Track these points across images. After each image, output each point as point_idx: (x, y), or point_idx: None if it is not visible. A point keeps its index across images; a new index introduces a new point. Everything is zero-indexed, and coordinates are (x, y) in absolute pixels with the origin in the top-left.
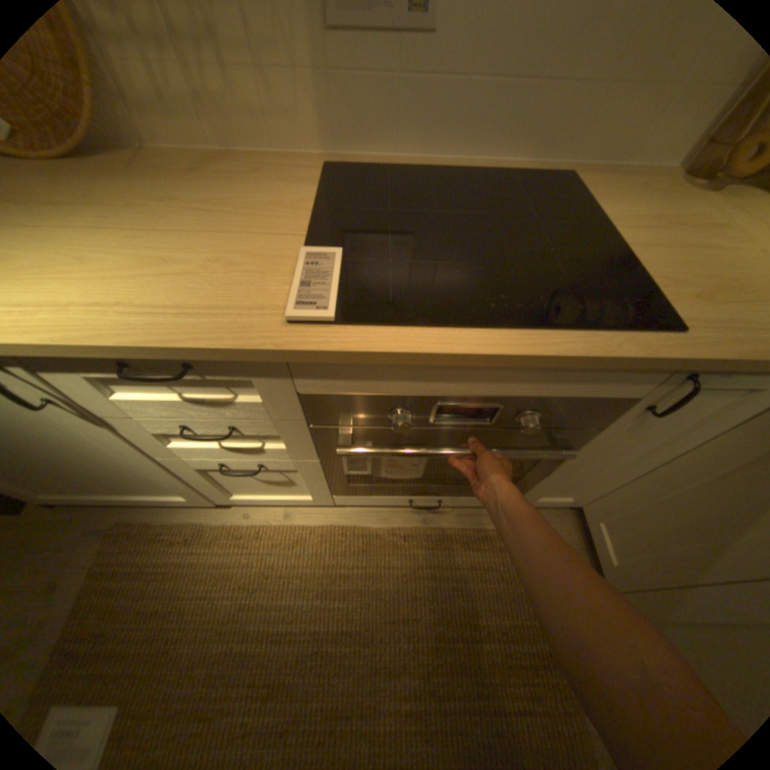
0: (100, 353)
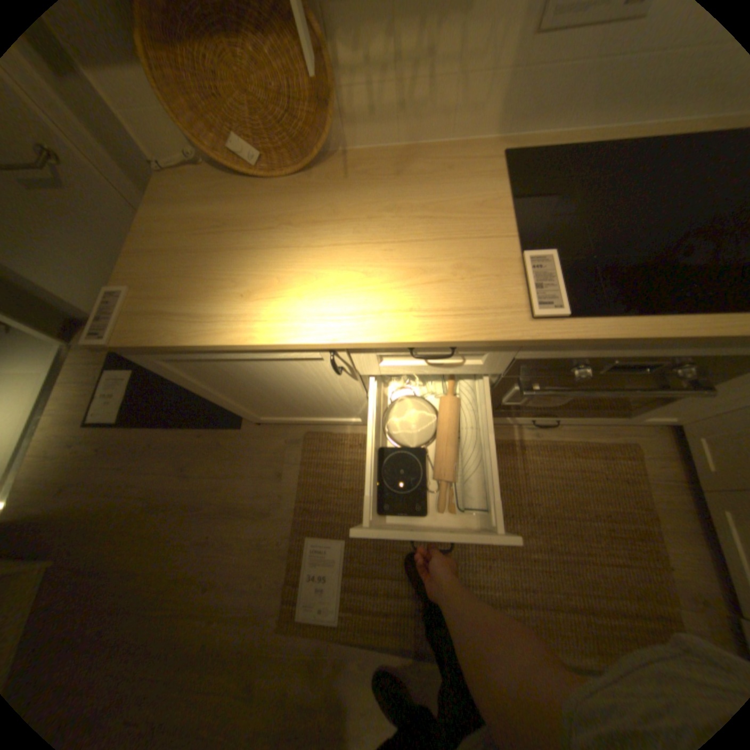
0: (407, 343)
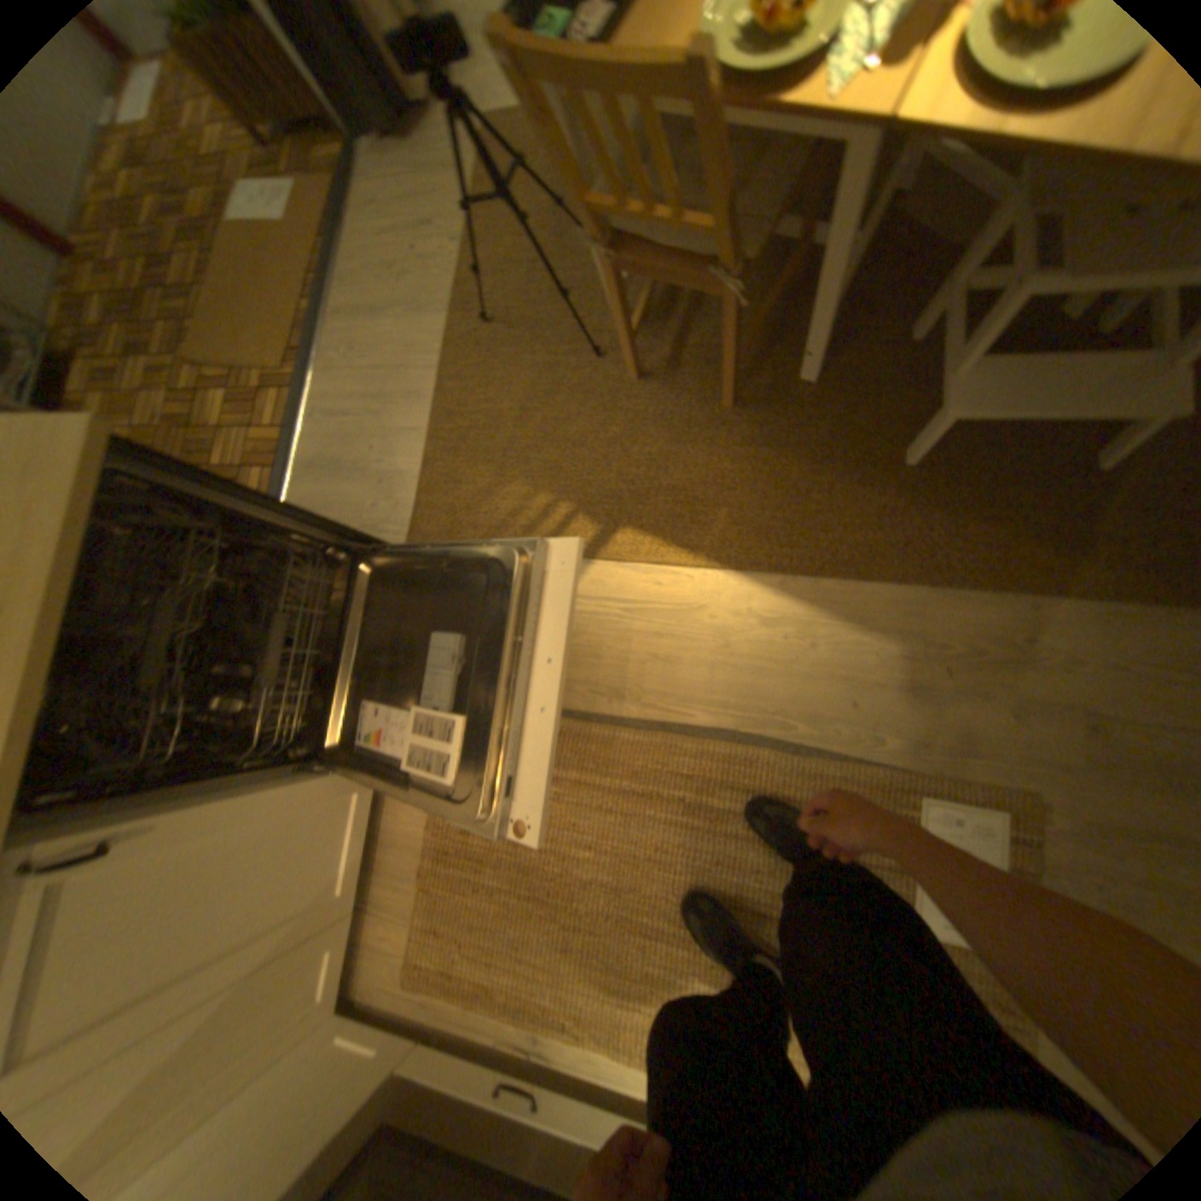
0: None
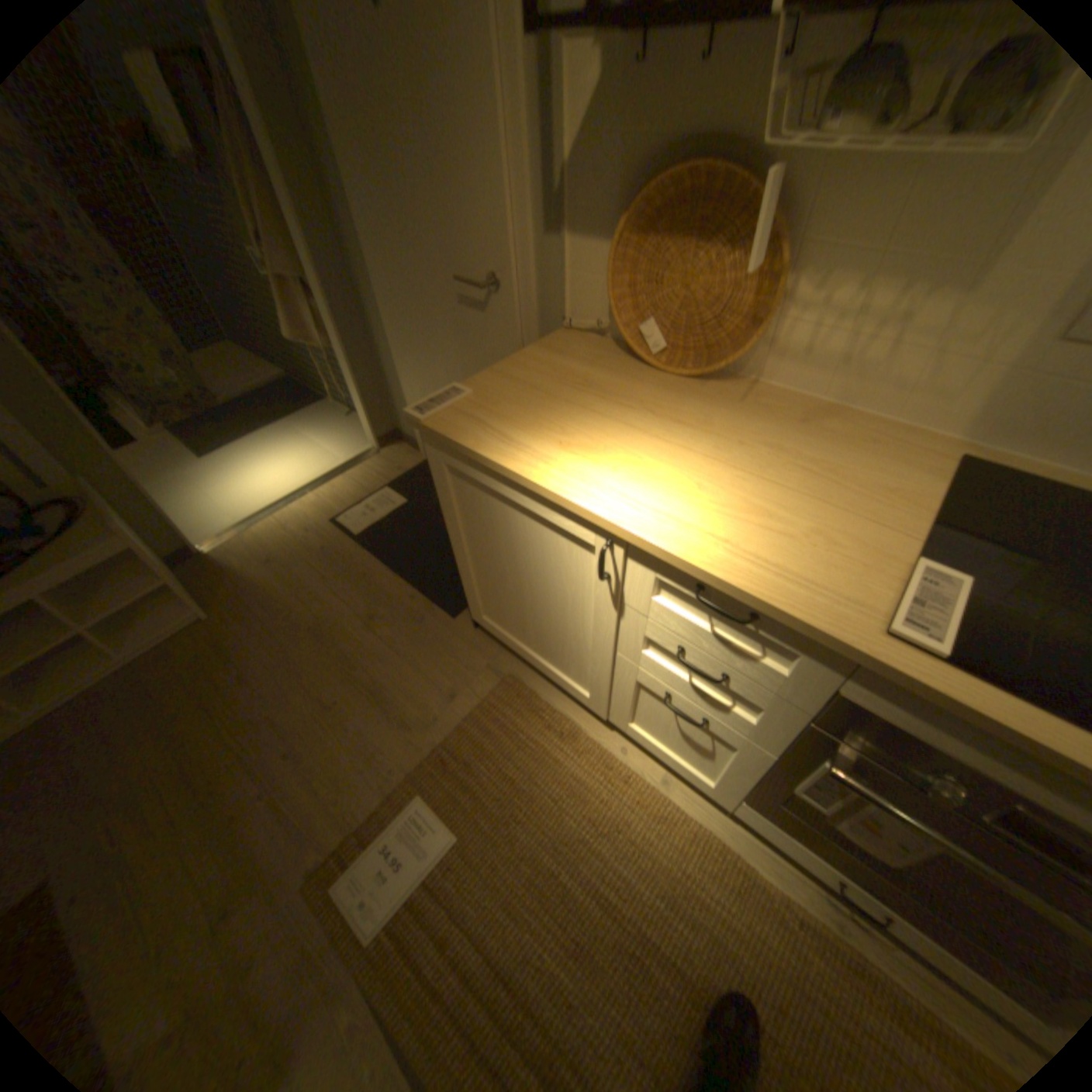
0: (699, 573)
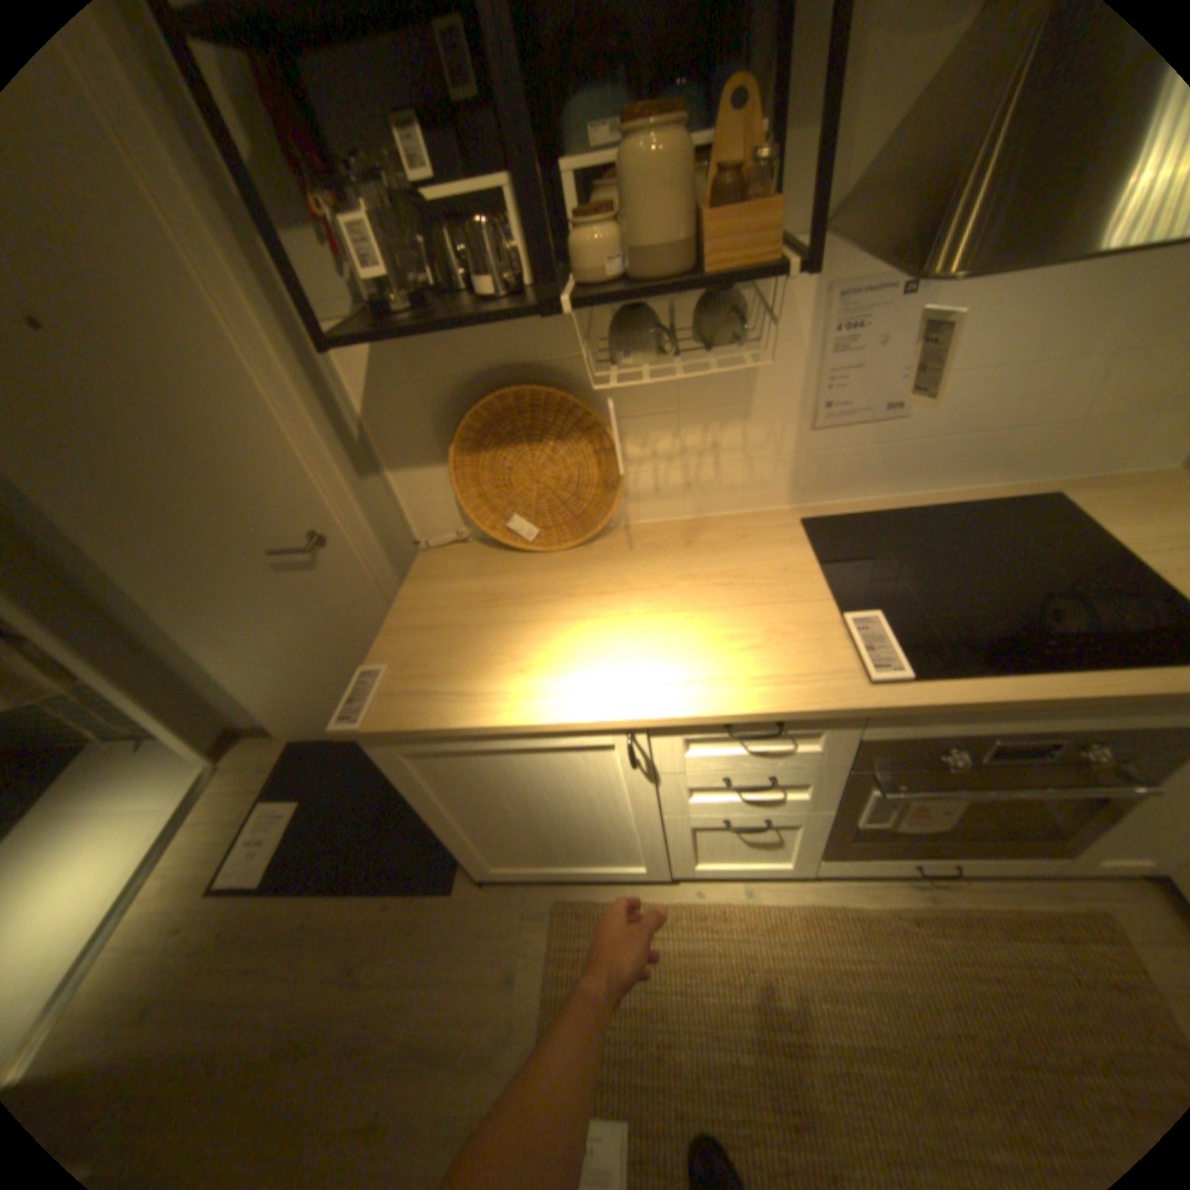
0: (724, 718)
